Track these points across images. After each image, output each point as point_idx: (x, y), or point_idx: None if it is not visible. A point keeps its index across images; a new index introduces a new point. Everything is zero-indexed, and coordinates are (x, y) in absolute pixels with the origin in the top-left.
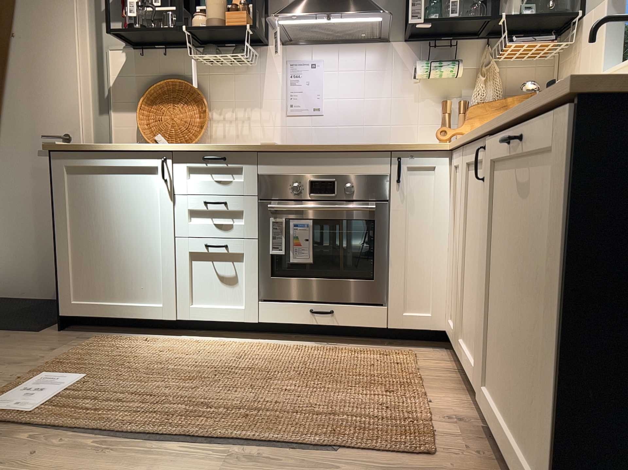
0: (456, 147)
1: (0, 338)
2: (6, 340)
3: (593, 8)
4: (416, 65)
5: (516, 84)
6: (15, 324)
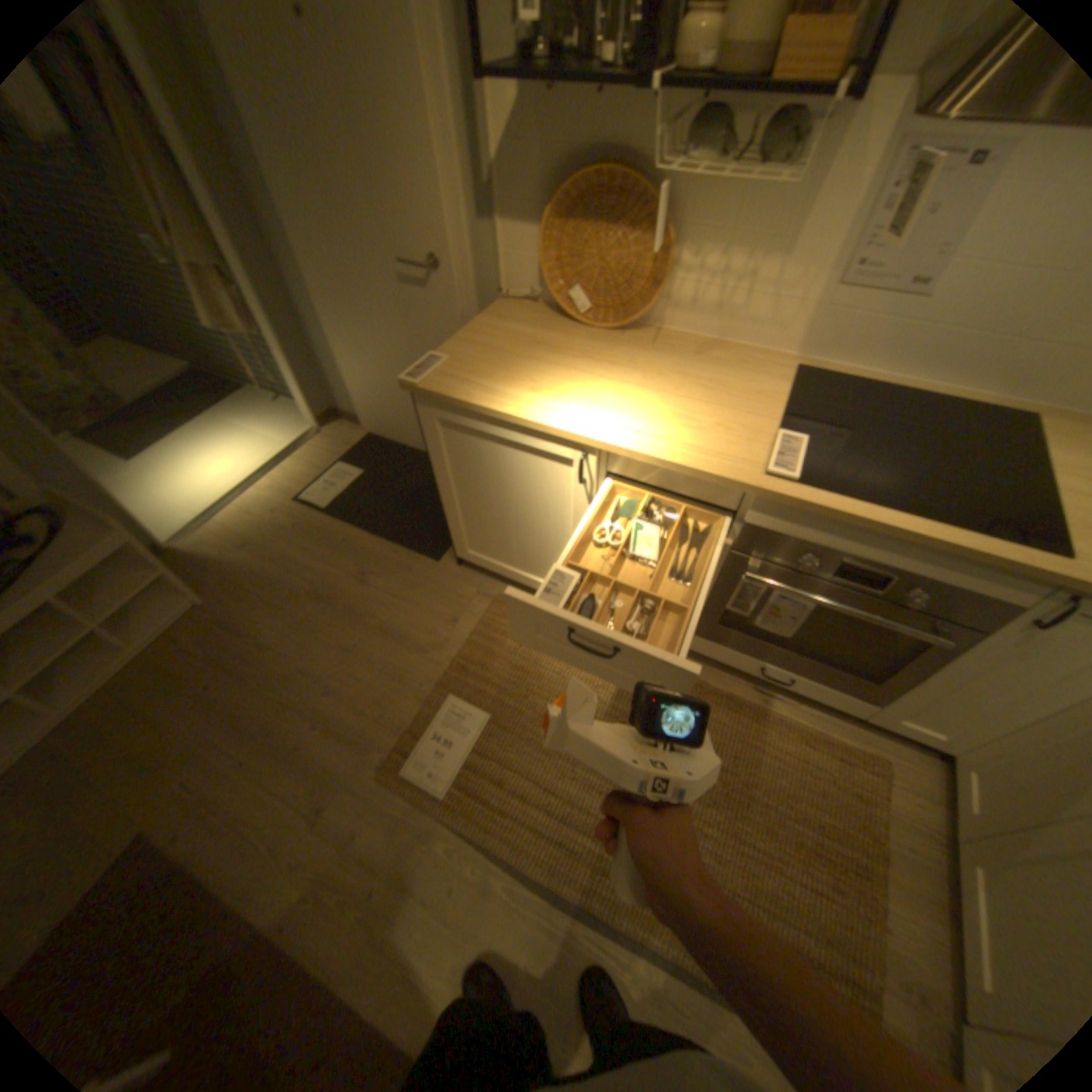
0: None
1: (402, 571)
2: (408, 577)
3: None
4: None
5: None
6: (413, 534)
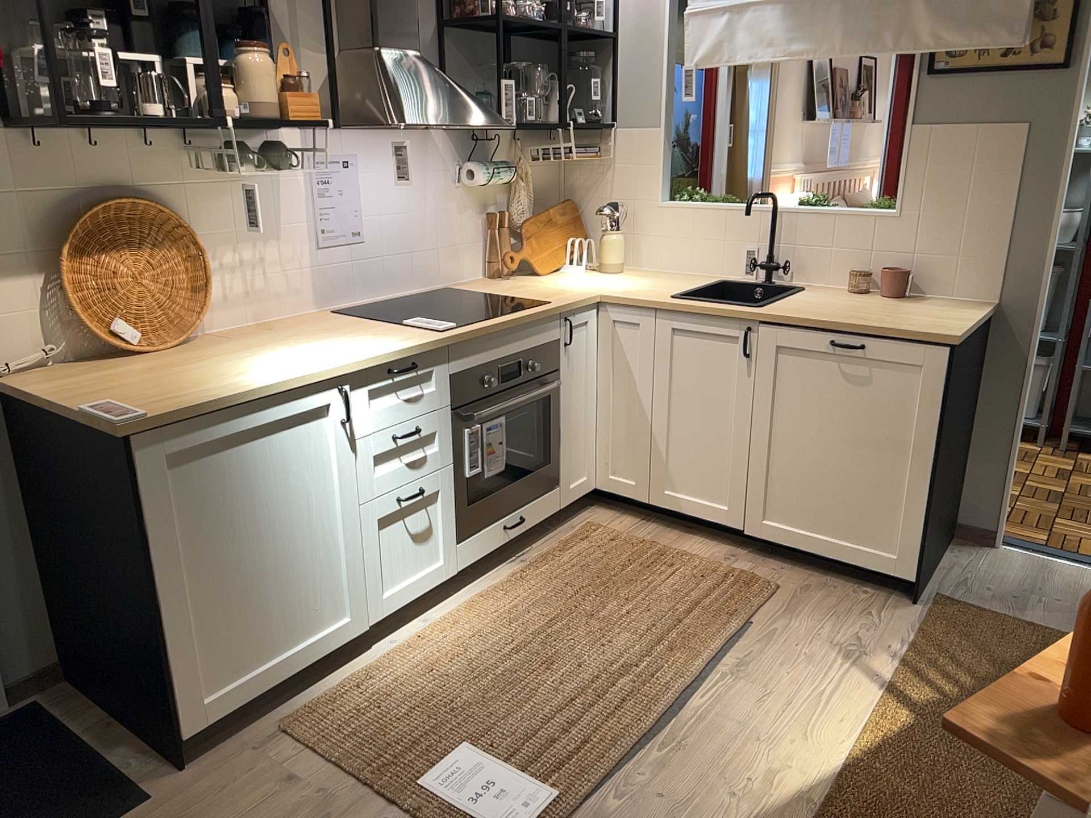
0: (629, 303)
1: None
2: None
3: (638, 127)
4: (470, 168)
5: (538, 185)
6: None
